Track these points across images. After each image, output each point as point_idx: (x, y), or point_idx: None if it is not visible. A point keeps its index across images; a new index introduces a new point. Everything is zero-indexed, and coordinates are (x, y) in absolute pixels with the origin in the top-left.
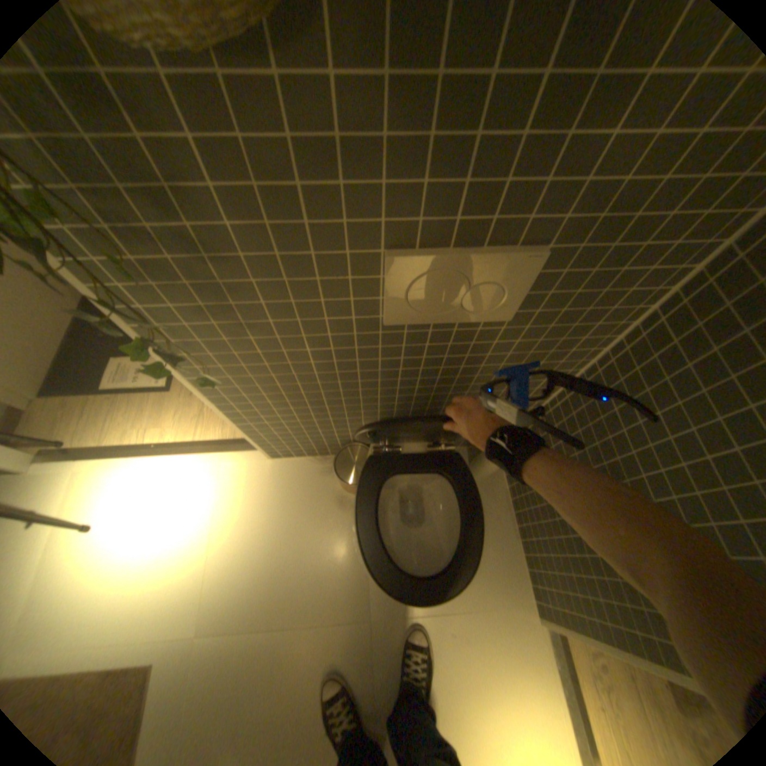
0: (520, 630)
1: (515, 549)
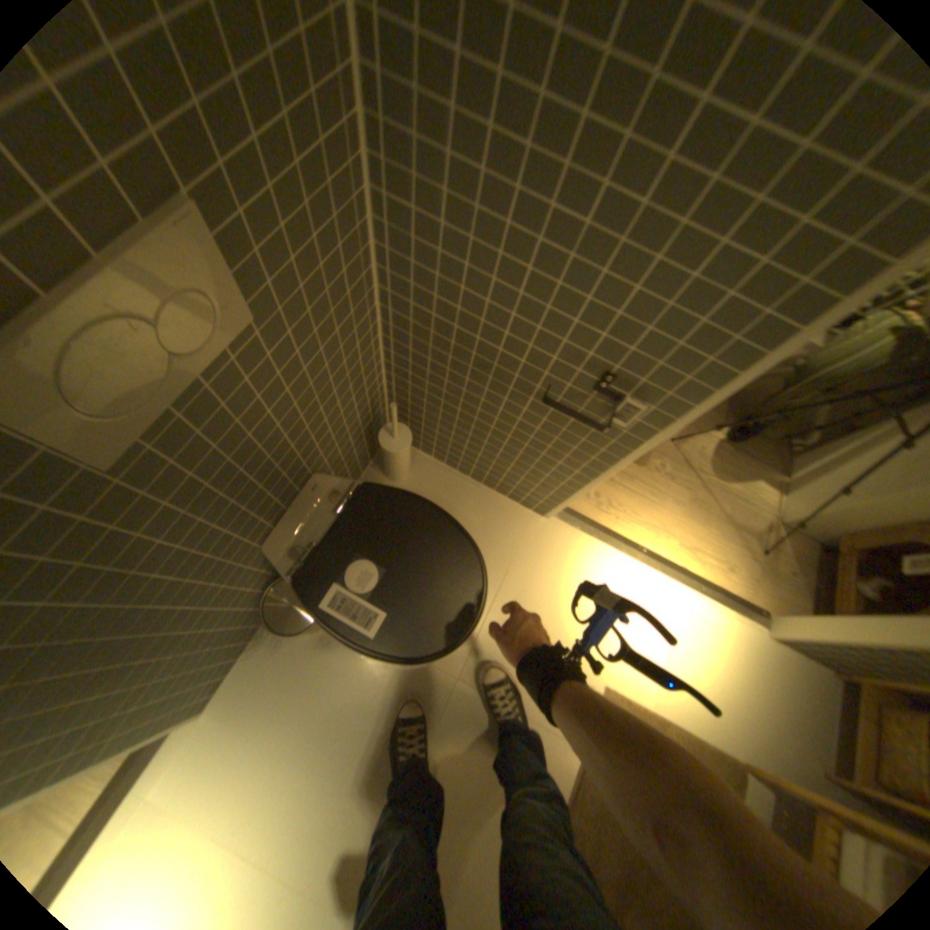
0: (540, 539)
1: (483, 494)
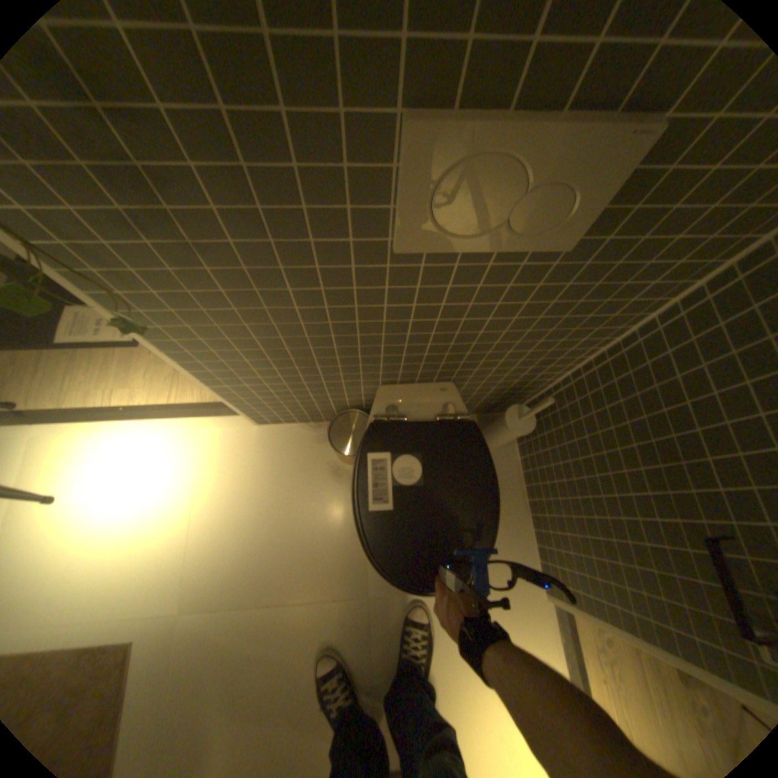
0: (525, 606)
1: (524, 524)
